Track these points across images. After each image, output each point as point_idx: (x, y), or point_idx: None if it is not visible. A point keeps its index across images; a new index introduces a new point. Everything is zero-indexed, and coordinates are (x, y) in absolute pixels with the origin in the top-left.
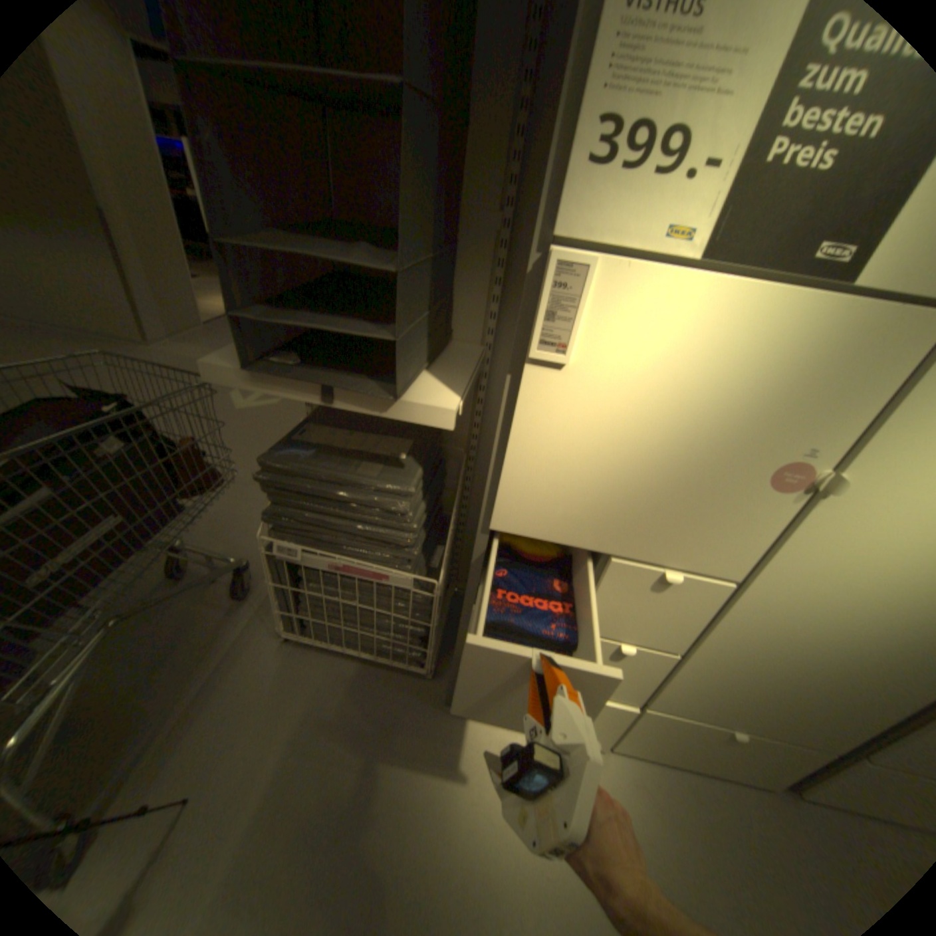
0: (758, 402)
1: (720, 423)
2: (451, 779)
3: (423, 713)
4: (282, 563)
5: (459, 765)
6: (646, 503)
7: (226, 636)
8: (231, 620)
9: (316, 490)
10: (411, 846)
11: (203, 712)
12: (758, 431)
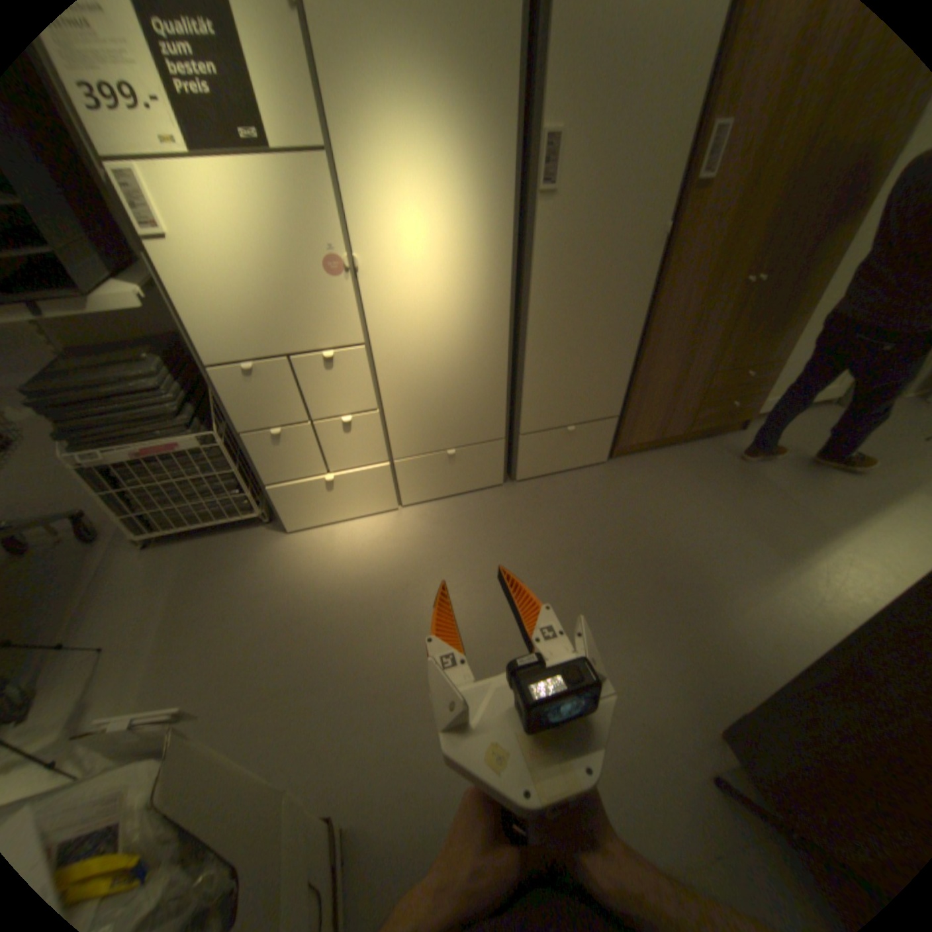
0: (281, 227)
1: (274, 246)
2: (297, 562)
3: (269, 541)
4: (95, 474)
5: (301, 553)
6: (278, 311)
7: (90, 566)
8: (89, 556)
9: (80, 396)
10: (277, 599)
11: (92, 609)
12: (295, 244)
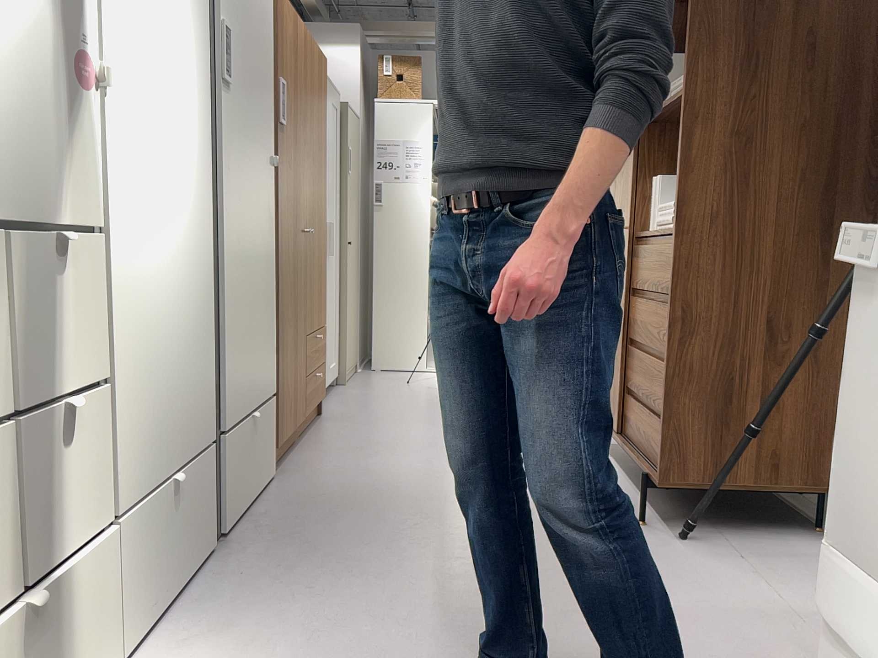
0: None
1: None
2: None
3: None
4: None
5: None
6: None
7: None
8: None
9: None
10: None
11: None
12: (38, 1)
